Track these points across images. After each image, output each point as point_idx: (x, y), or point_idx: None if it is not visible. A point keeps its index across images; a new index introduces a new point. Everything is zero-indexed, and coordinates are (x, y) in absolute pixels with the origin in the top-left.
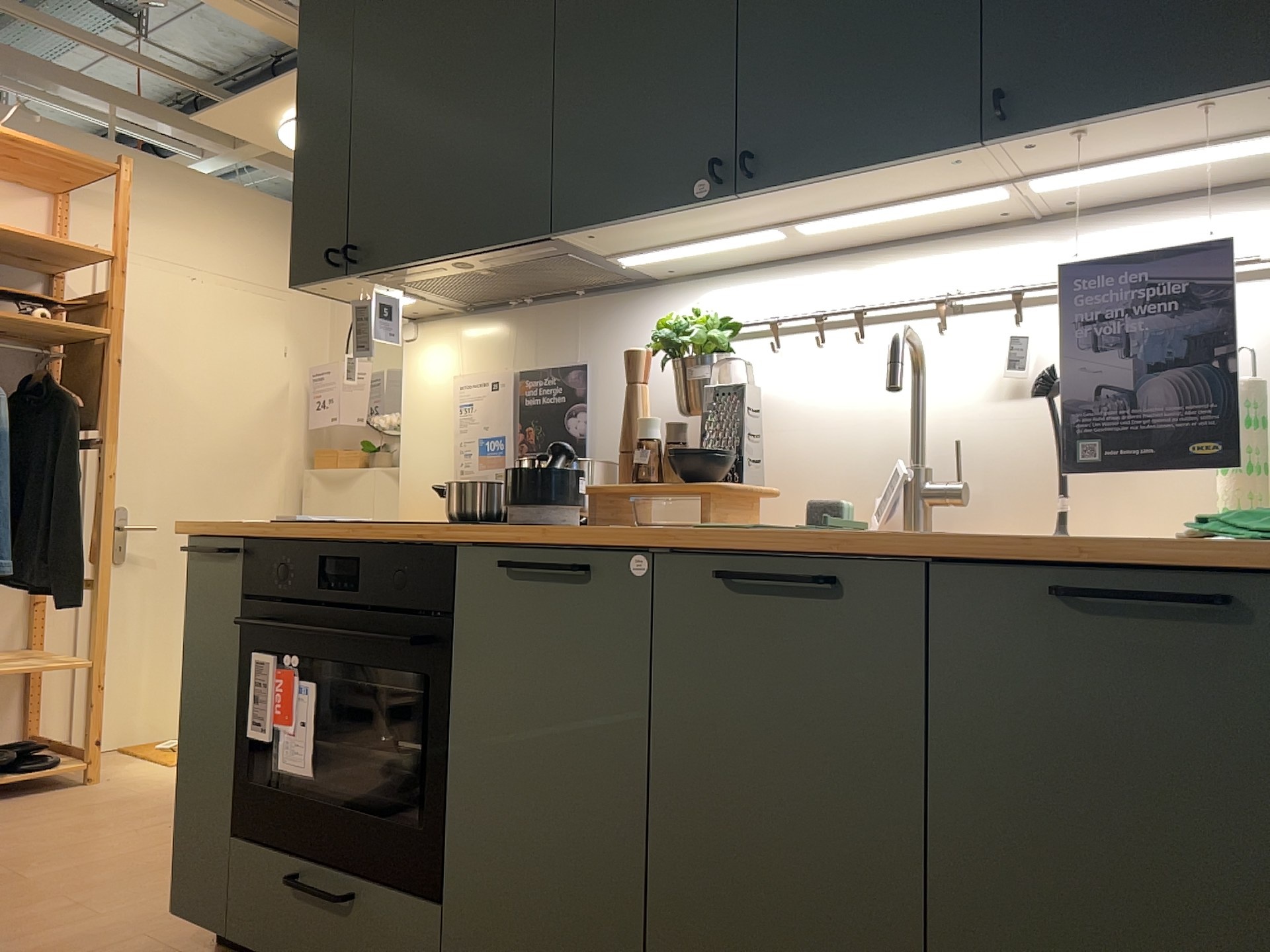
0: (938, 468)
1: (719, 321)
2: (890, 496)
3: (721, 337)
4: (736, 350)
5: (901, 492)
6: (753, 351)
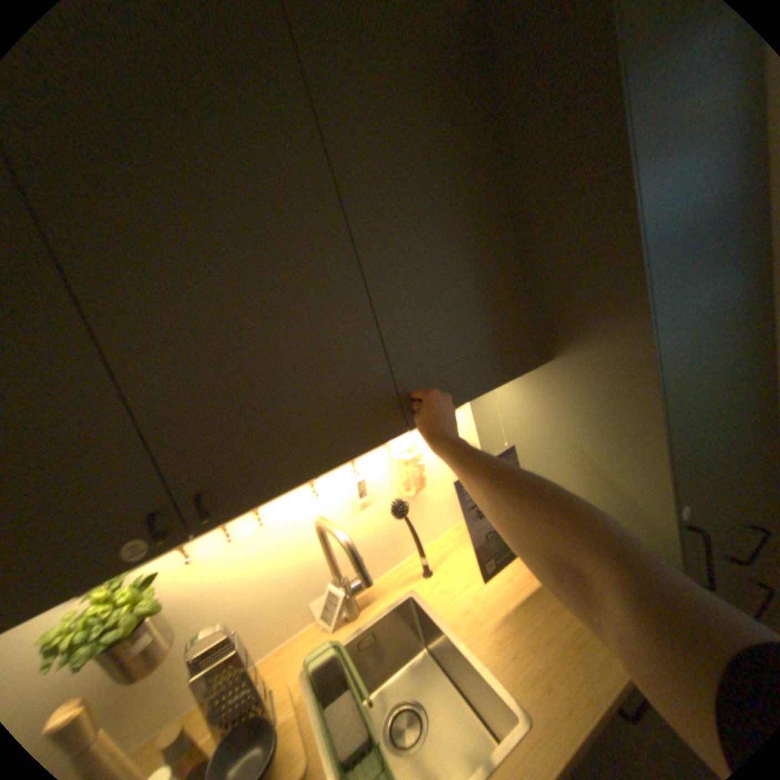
0: (346, 571)
1: (133, 587)
2: (328, 607)
3: (153, 606)
4: (153, 589)
5: (340, 604)
6: (164, 573)
